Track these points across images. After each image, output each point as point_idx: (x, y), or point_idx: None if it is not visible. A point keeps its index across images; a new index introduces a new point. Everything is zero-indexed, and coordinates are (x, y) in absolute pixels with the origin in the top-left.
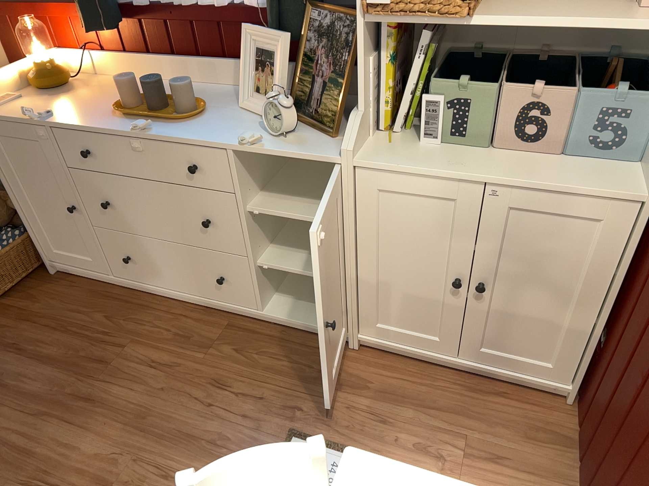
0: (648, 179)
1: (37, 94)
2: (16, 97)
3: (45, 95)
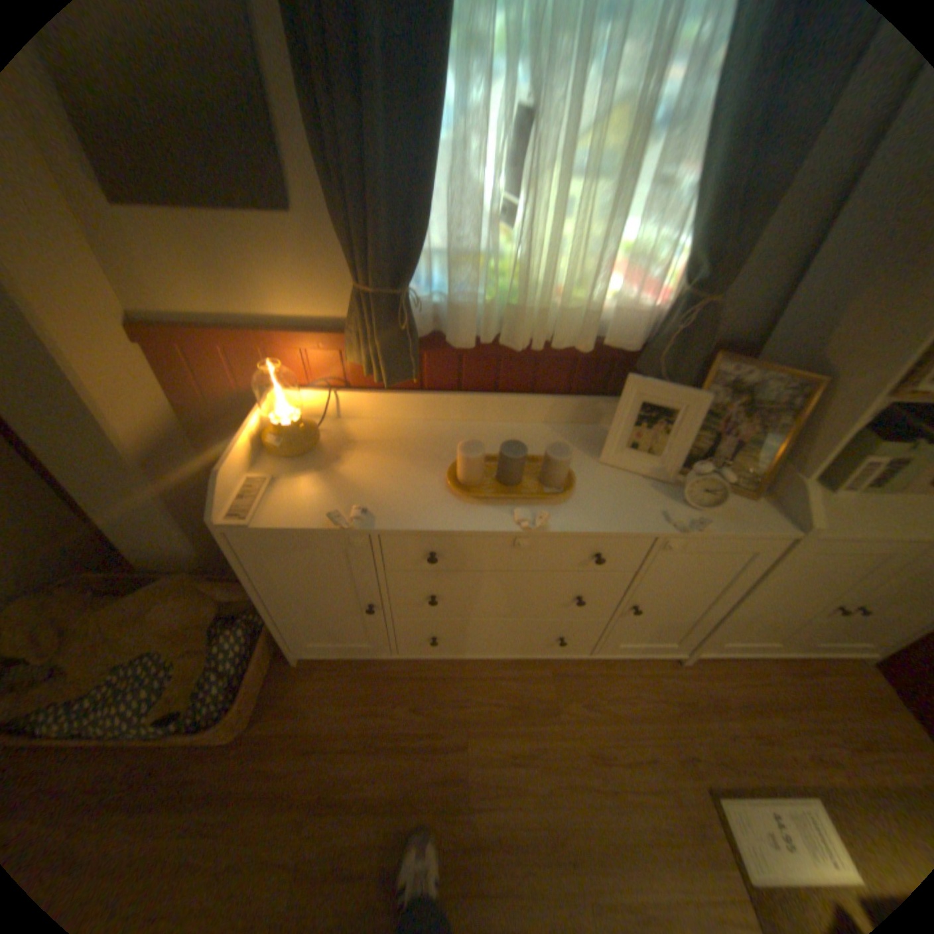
0: None
1: (288, 468)
2: (269, 482)
3: (304, 469)
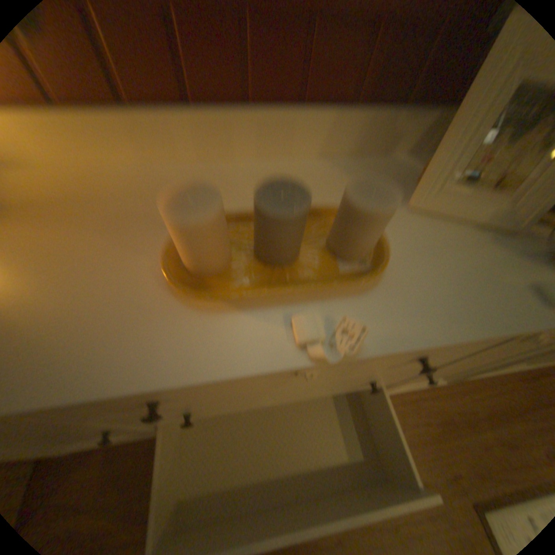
0: None
1: None
2: None
3: None
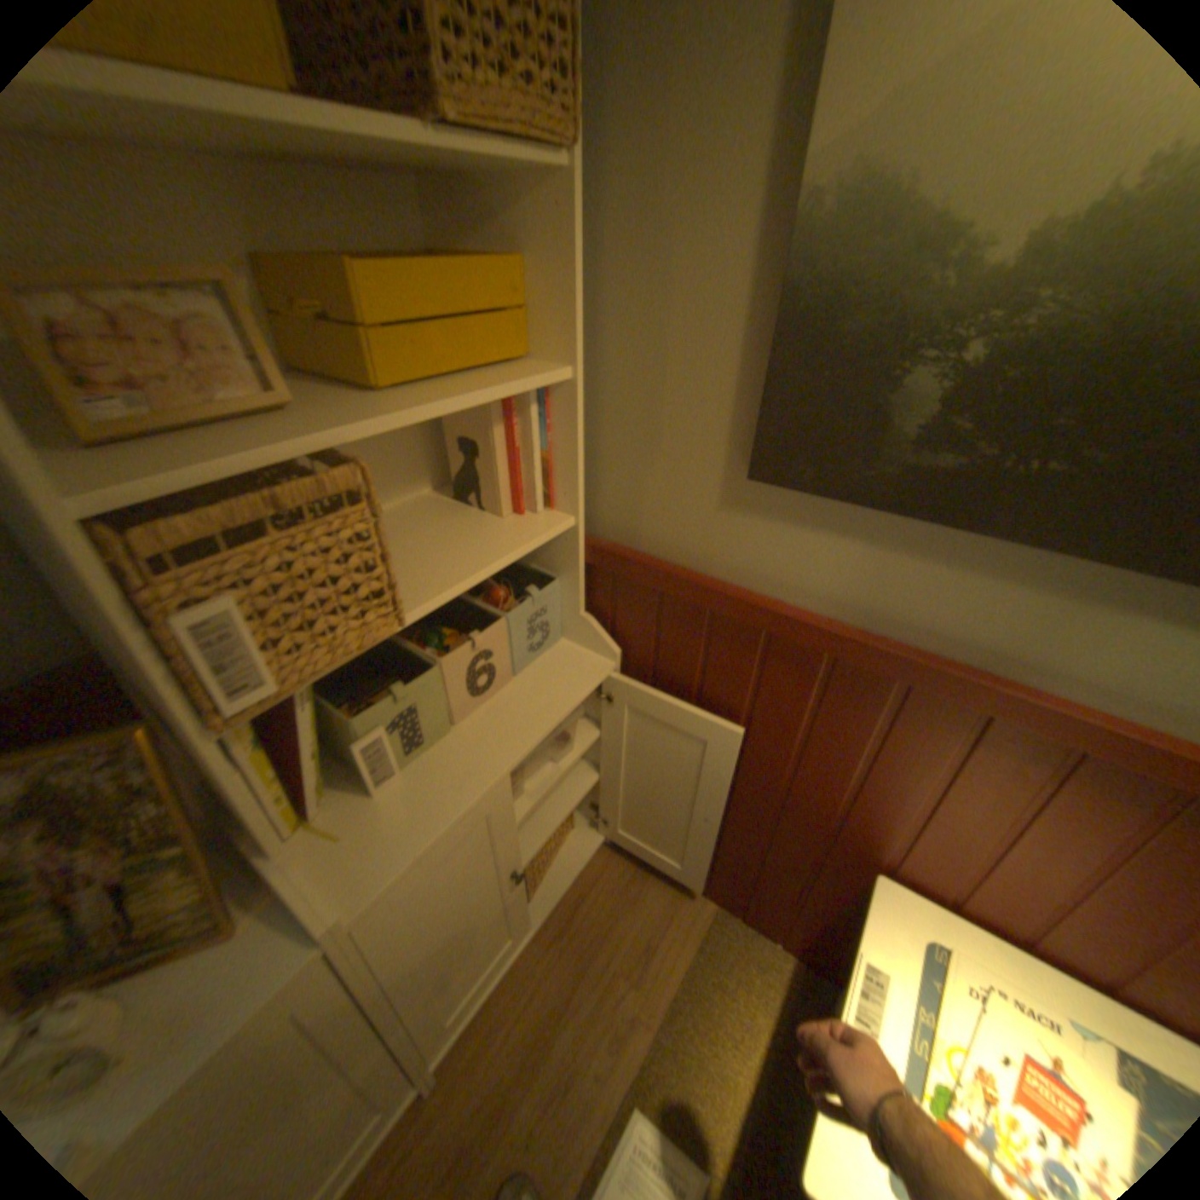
0: (596, 651)
1: None
2: None
3: None
